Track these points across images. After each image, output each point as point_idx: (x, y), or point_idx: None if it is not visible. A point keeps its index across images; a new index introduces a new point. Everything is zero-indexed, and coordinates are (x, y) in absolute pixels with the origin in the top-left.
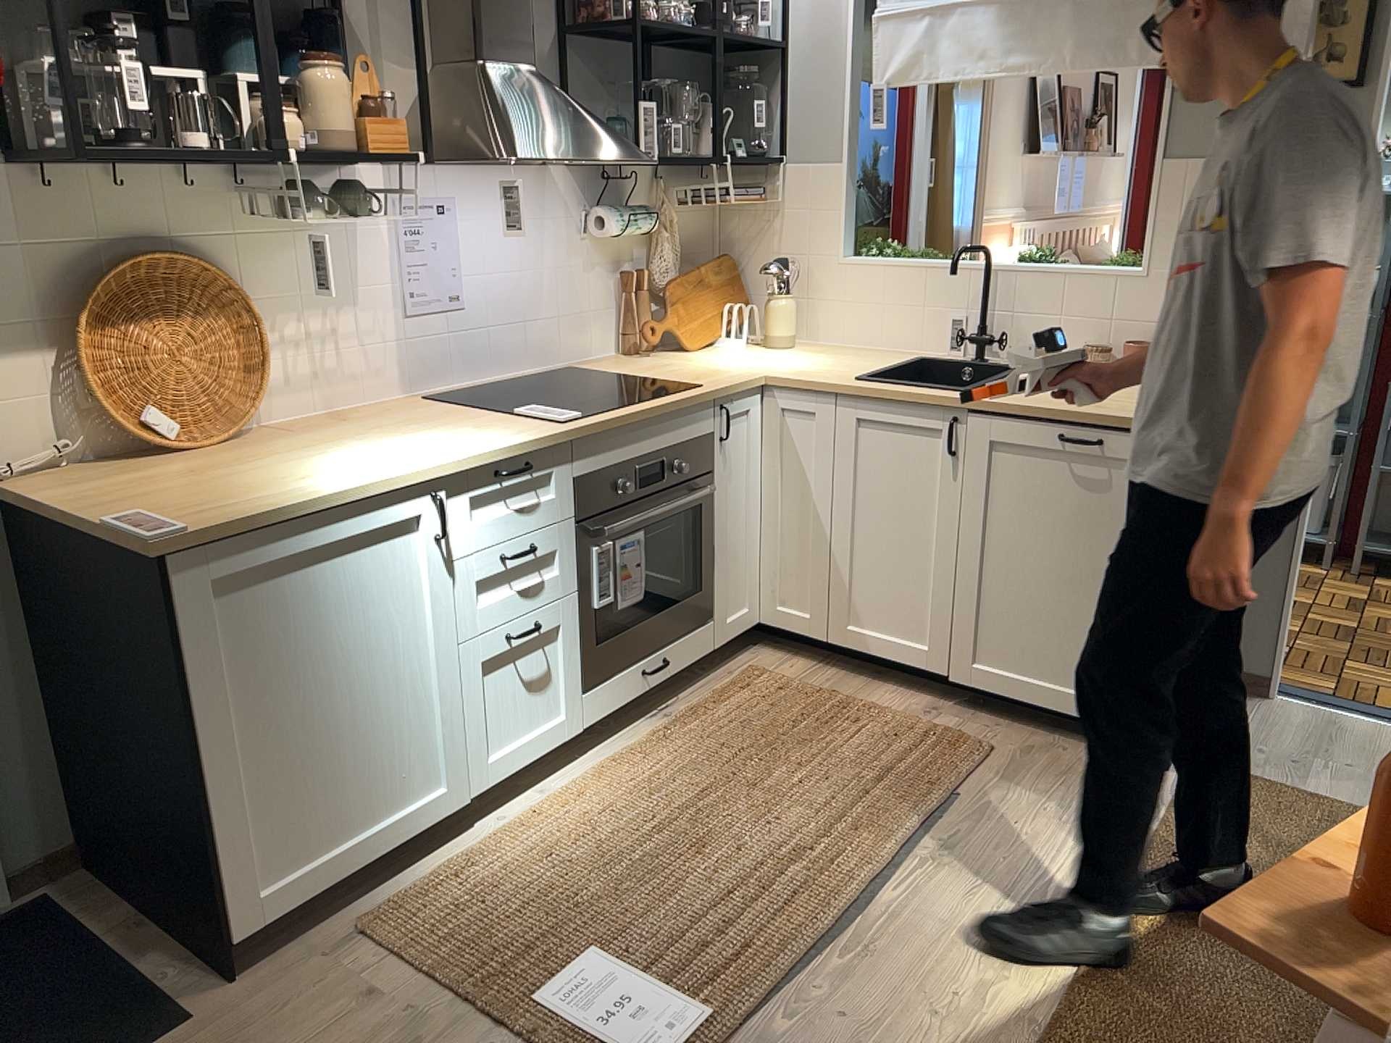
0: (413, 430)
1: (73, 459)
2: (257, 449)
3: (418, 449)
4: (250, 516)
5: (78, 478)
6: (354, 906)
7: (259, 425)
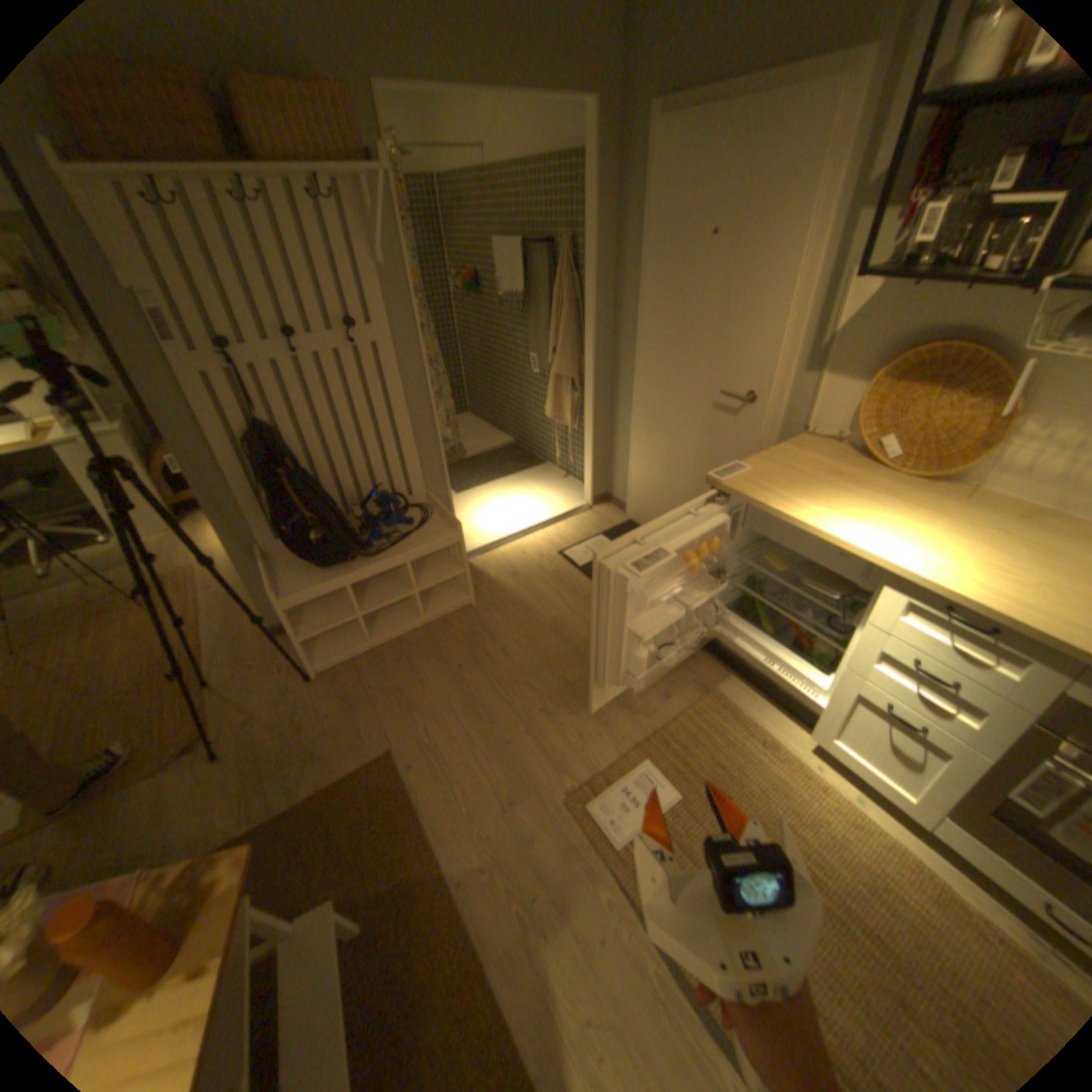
0: (1014, 549)
1: (848, 440)
2: (908, 488)
3: (935, 550)
4: (751, 496)
5: (822, 447)
6: (731, 690)
7: (975, 482)
